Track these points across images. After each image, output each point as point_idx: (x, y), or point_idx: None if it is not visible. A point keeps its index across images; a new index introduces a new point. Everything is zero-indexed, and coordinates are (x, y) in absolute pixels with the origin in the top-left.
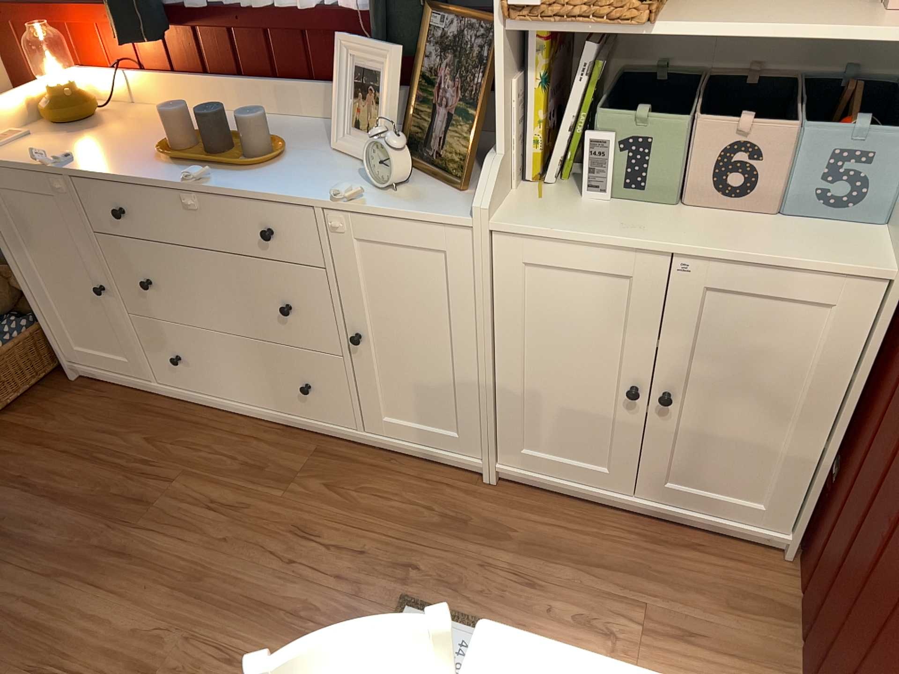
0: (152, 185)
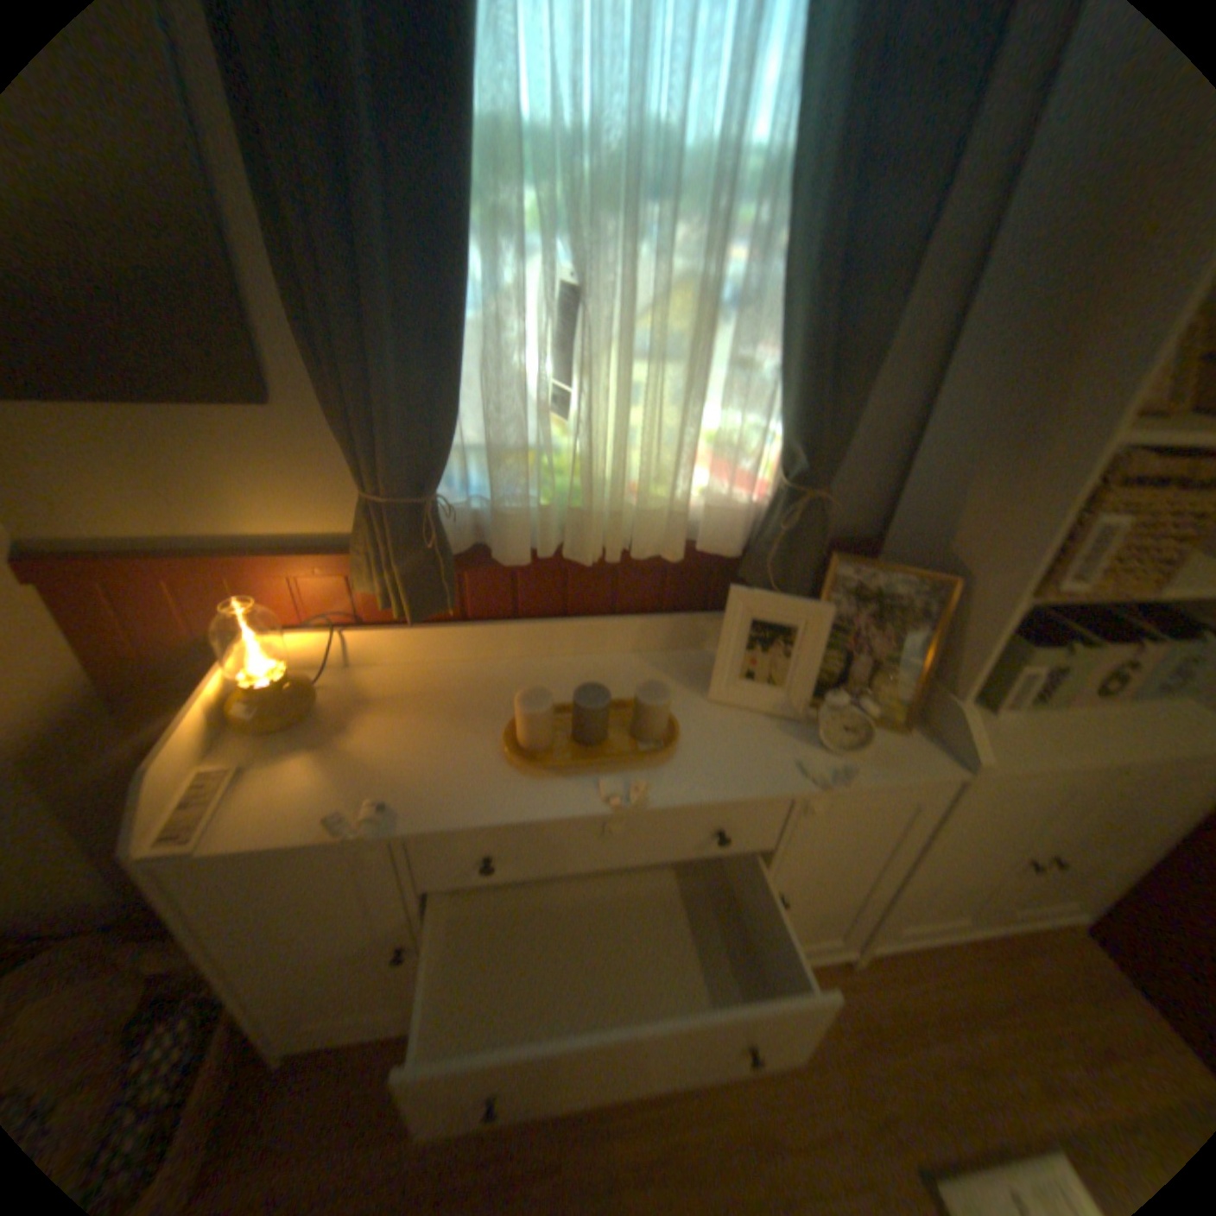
0: (556, 824)
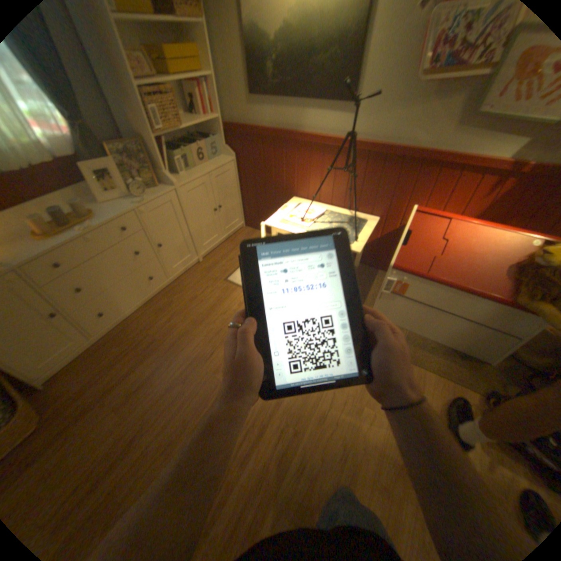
0: (68, 242)
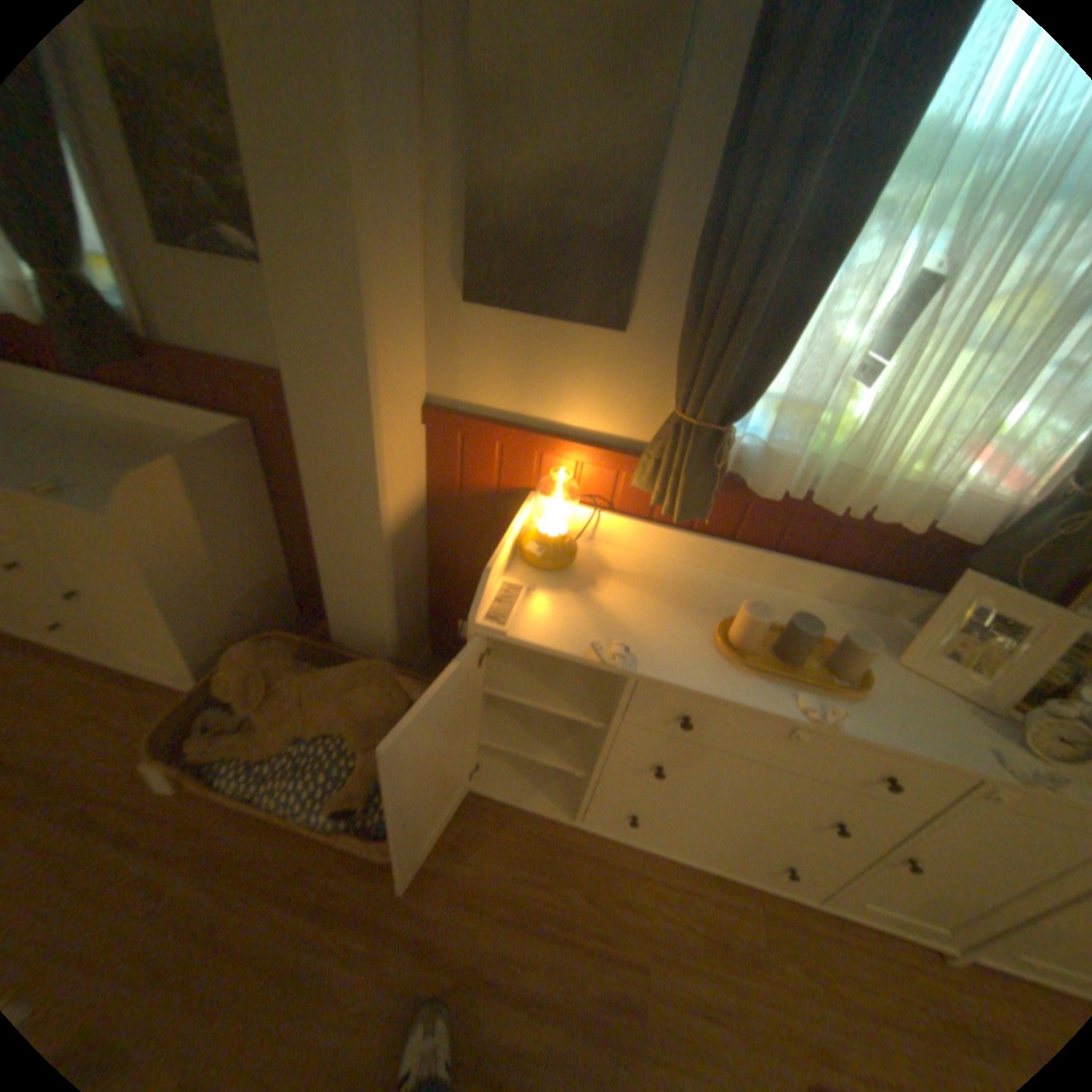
0: (756, 713)
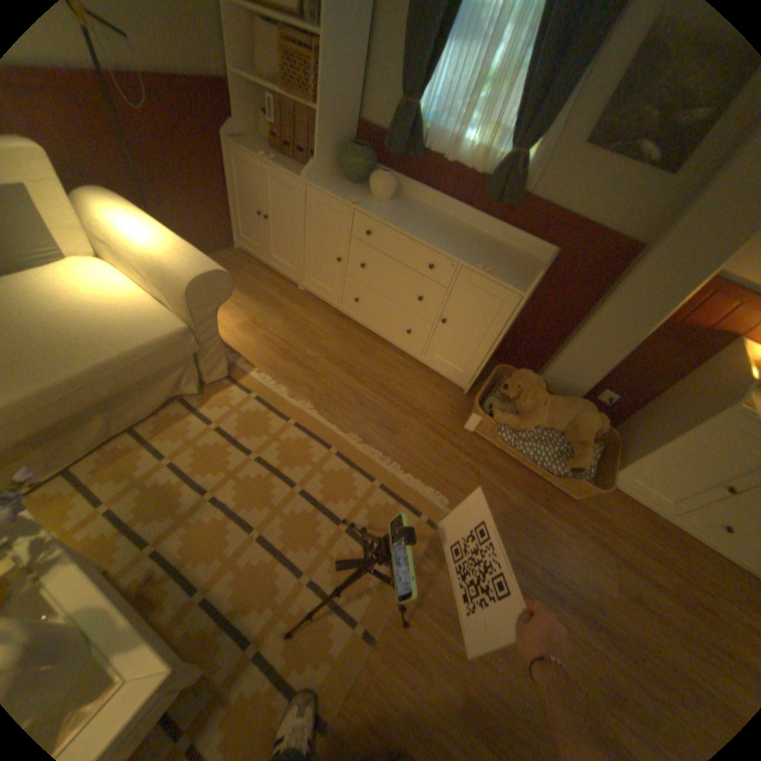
0: None
